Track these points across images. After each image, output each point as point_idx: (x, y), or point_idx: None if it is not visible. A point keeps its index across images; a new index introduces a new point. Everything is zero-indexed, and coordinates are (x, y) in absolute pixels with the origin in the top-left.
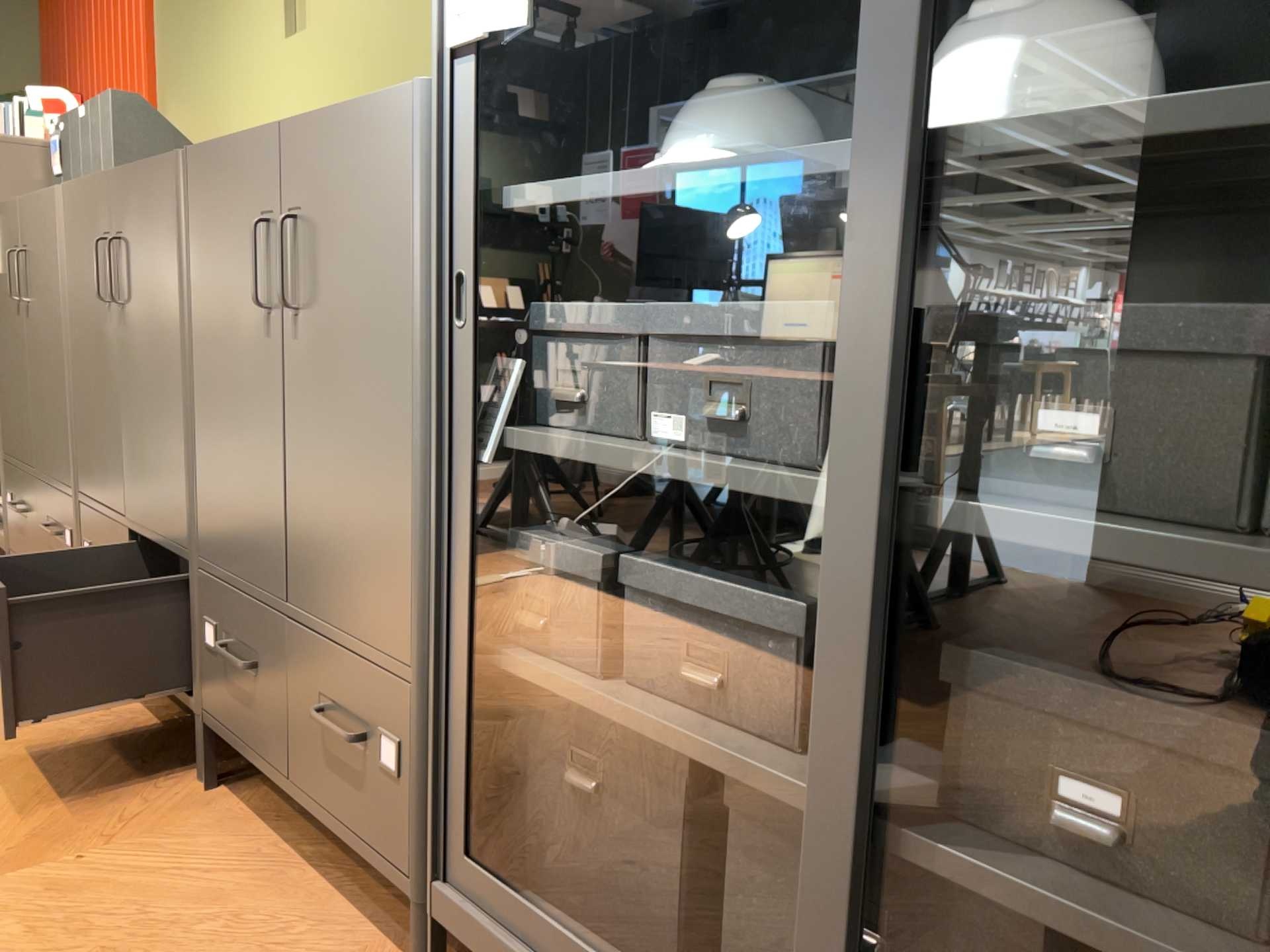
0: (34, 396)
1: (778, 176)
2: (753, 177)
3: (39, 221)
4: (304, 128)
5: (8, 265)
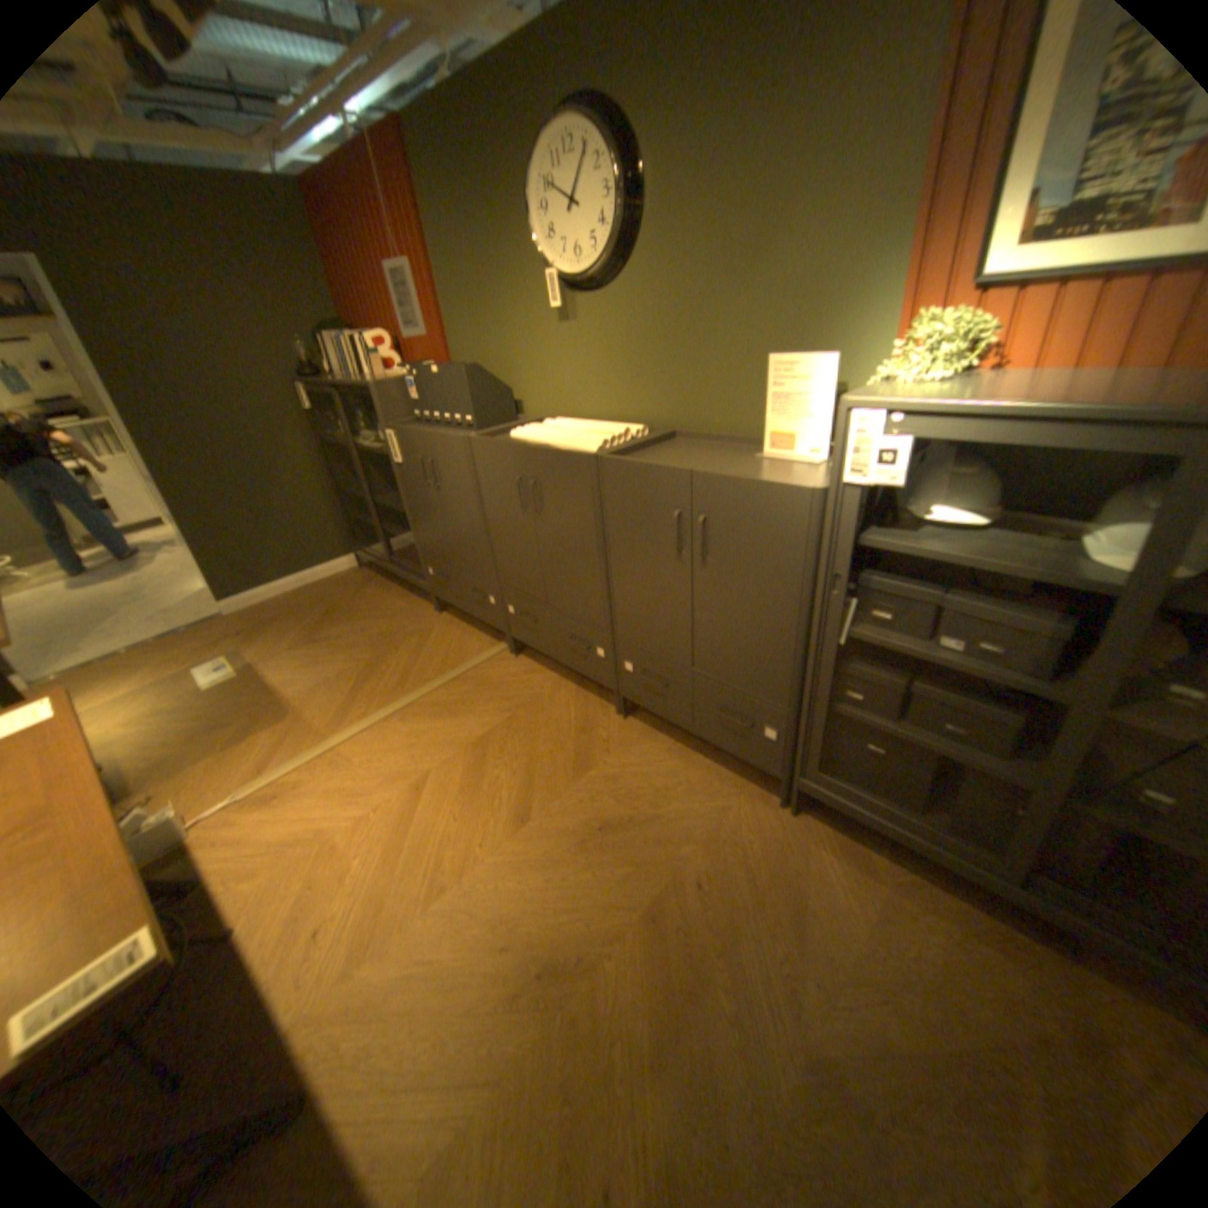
0: (450, 530)
1: (1047, 582)
2: (1032, 578)
3: (445, 448)
4: (714, 480)
5: (413, 460)
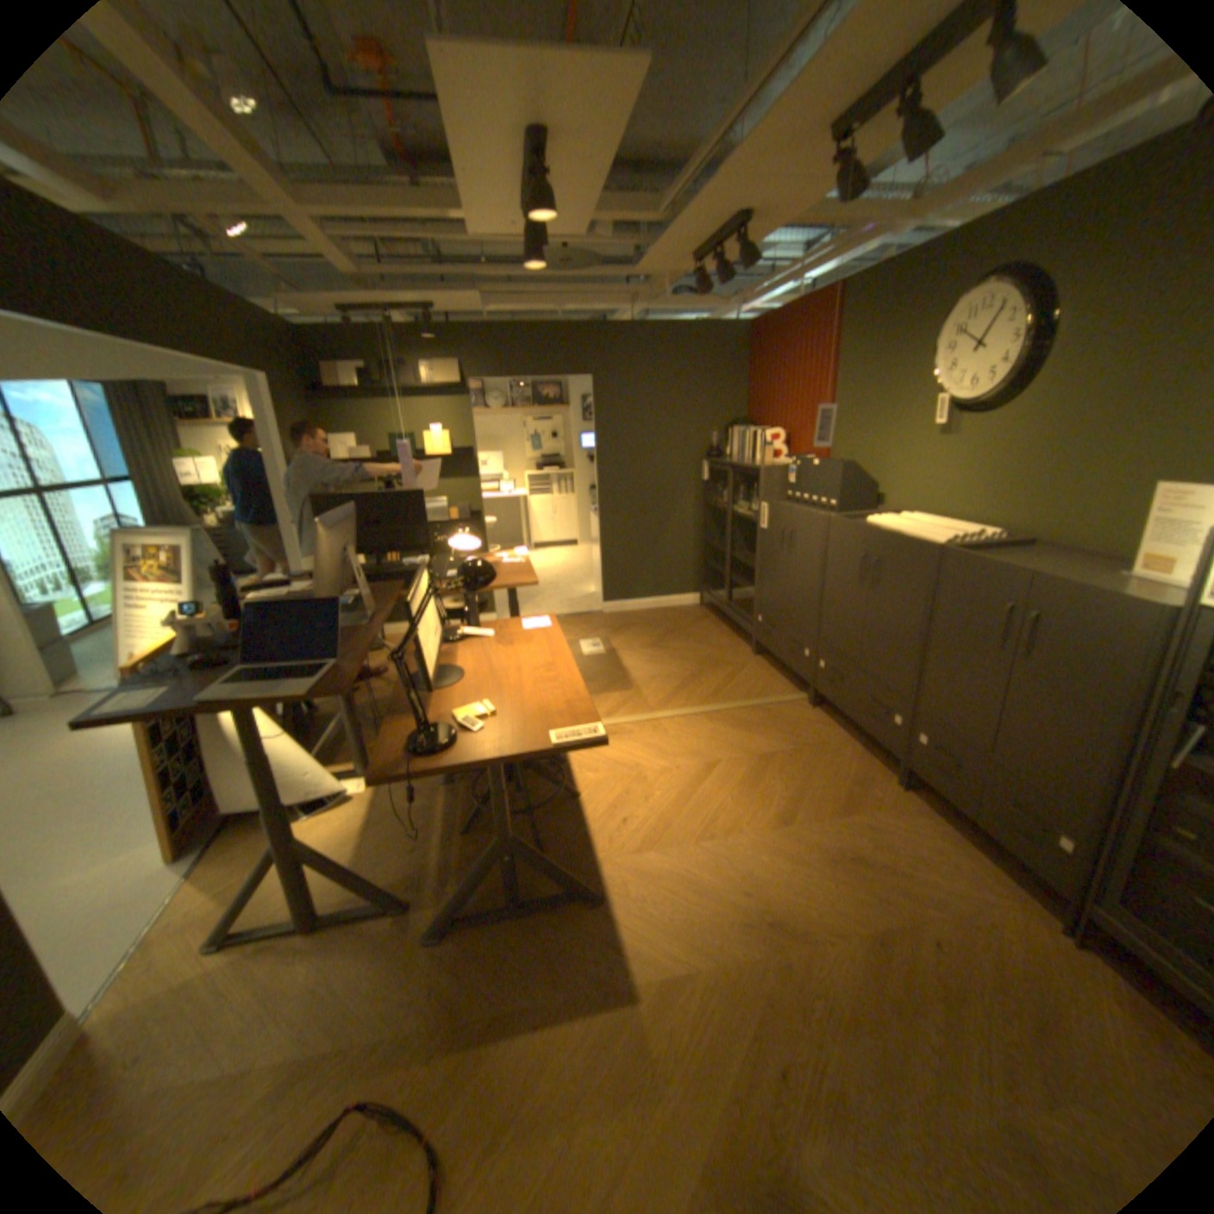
0: (788, 588)
1: None
2: None
3: (807, 522)
4: (1057, 583)
5: (776, 528)
